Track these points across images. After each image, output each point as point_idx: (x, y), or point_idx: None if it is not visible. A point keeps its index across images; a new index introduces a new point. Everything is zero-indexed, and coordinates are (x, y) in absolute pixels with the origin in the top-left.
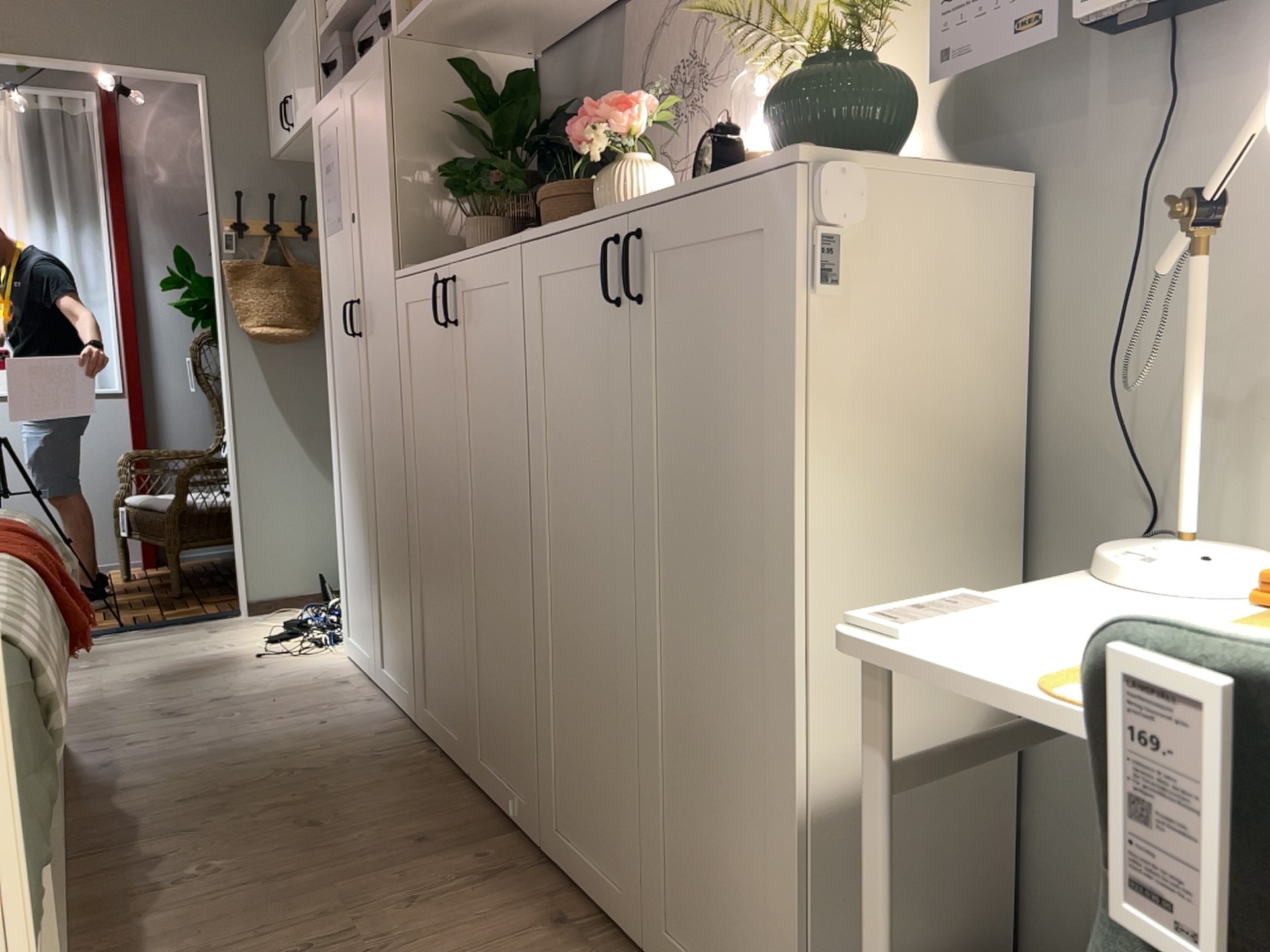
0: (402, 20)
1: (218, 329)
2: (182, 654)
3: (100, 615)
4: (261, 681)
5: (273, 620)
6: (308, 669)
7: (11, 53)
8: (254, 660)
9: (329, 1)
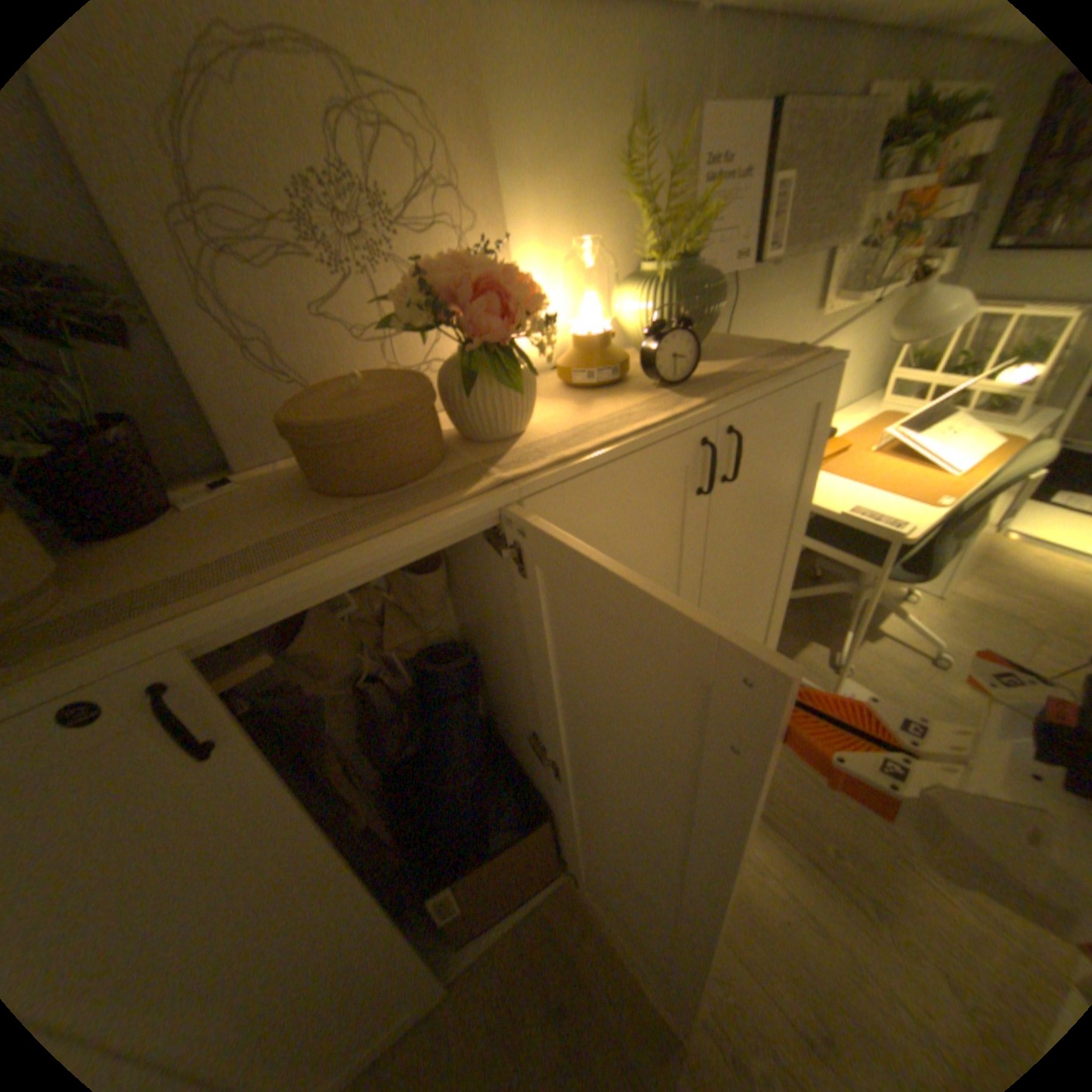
0: None
1: None
2: None
3: None
4: None
5: None
6: None
7: None
8: None
9: None
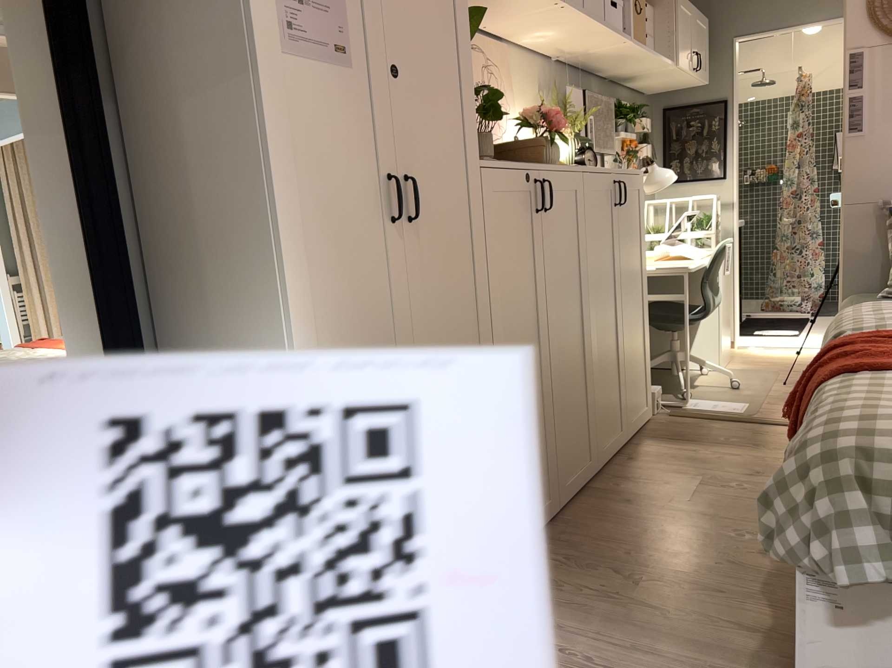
0: None
1: None
2: None
3: None
4: None
5: None
6: None
7: None
8: None
9: None
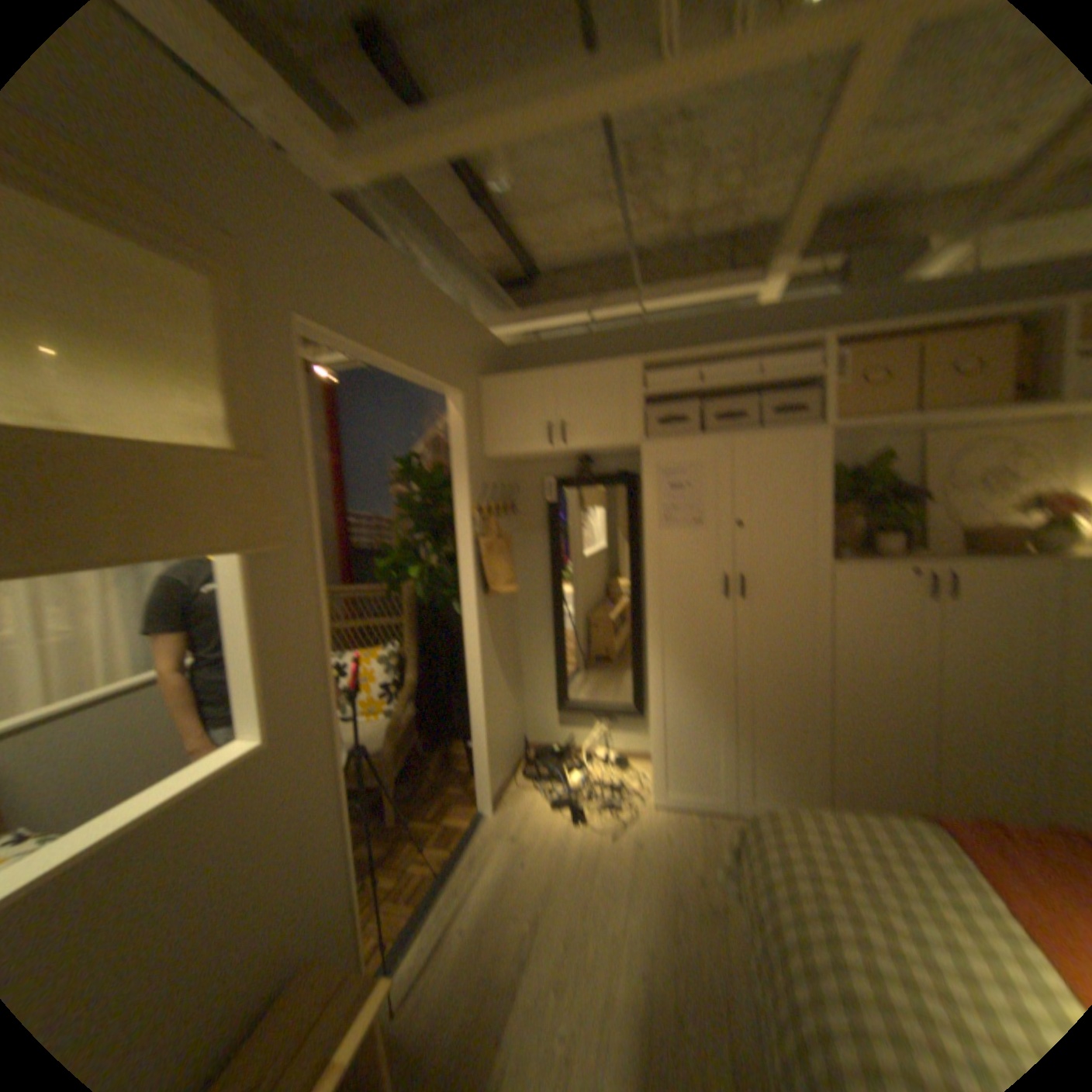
0: (845, 422)
1: (462, 593)
2: (558, 869)
3: (375, 881)
4: (673, 854)
5: (522, 809)
6: (665, 829)
7: (379, 356)
8: (617, 843)
9: (643, 372)
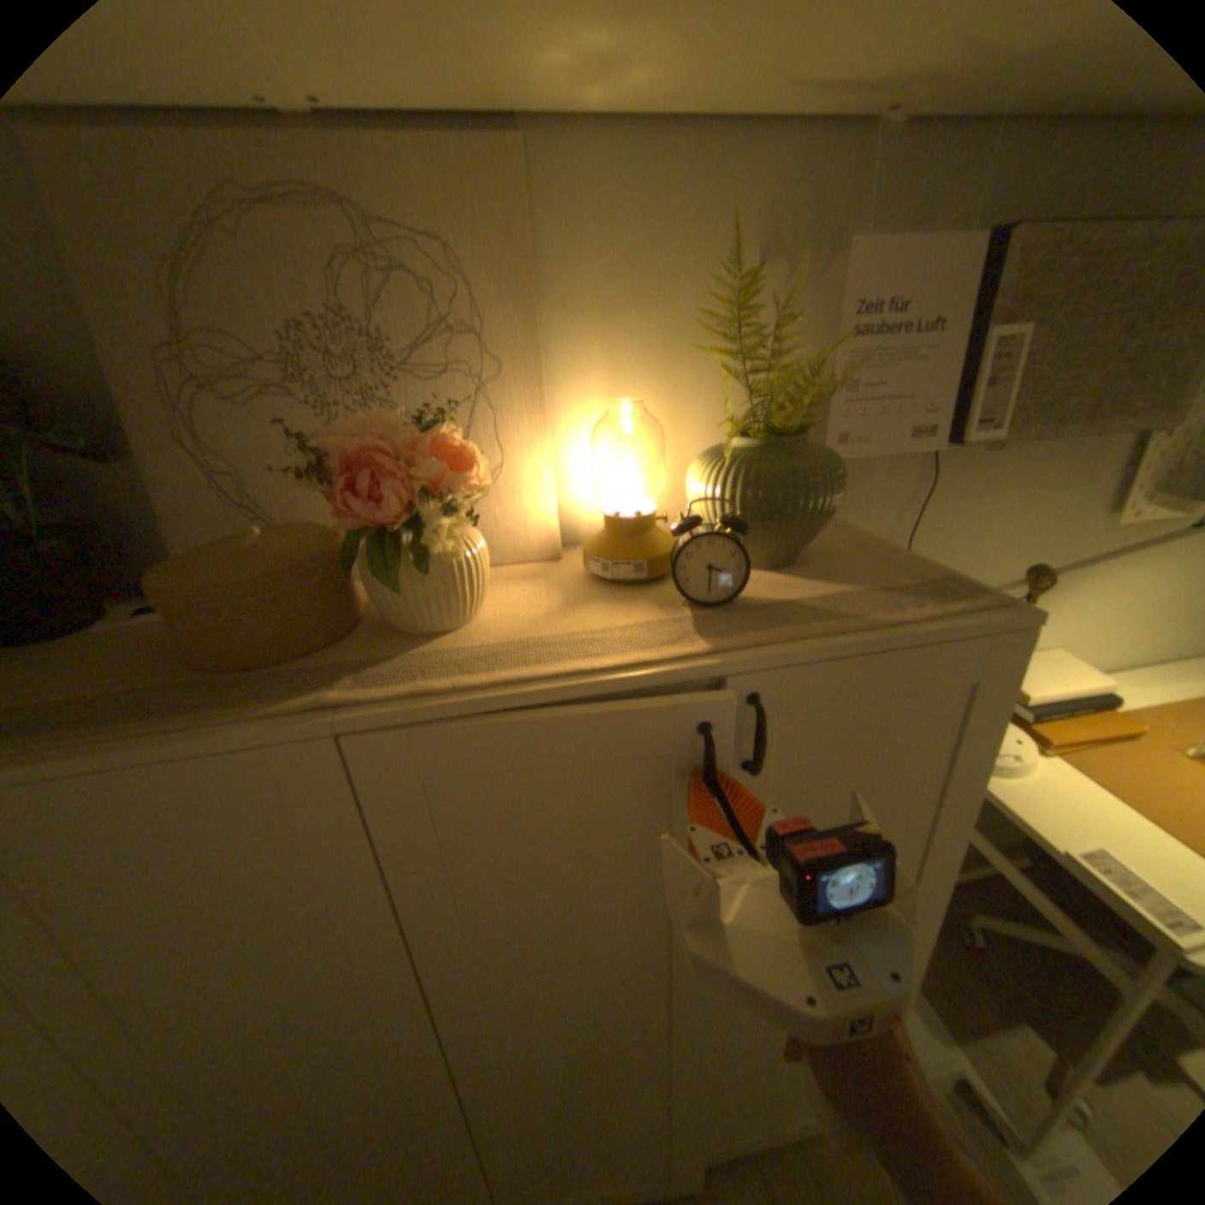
0: None
1: None
2: None
3: None
4: None
5: None
6: None
7: None
8: None
9: None
